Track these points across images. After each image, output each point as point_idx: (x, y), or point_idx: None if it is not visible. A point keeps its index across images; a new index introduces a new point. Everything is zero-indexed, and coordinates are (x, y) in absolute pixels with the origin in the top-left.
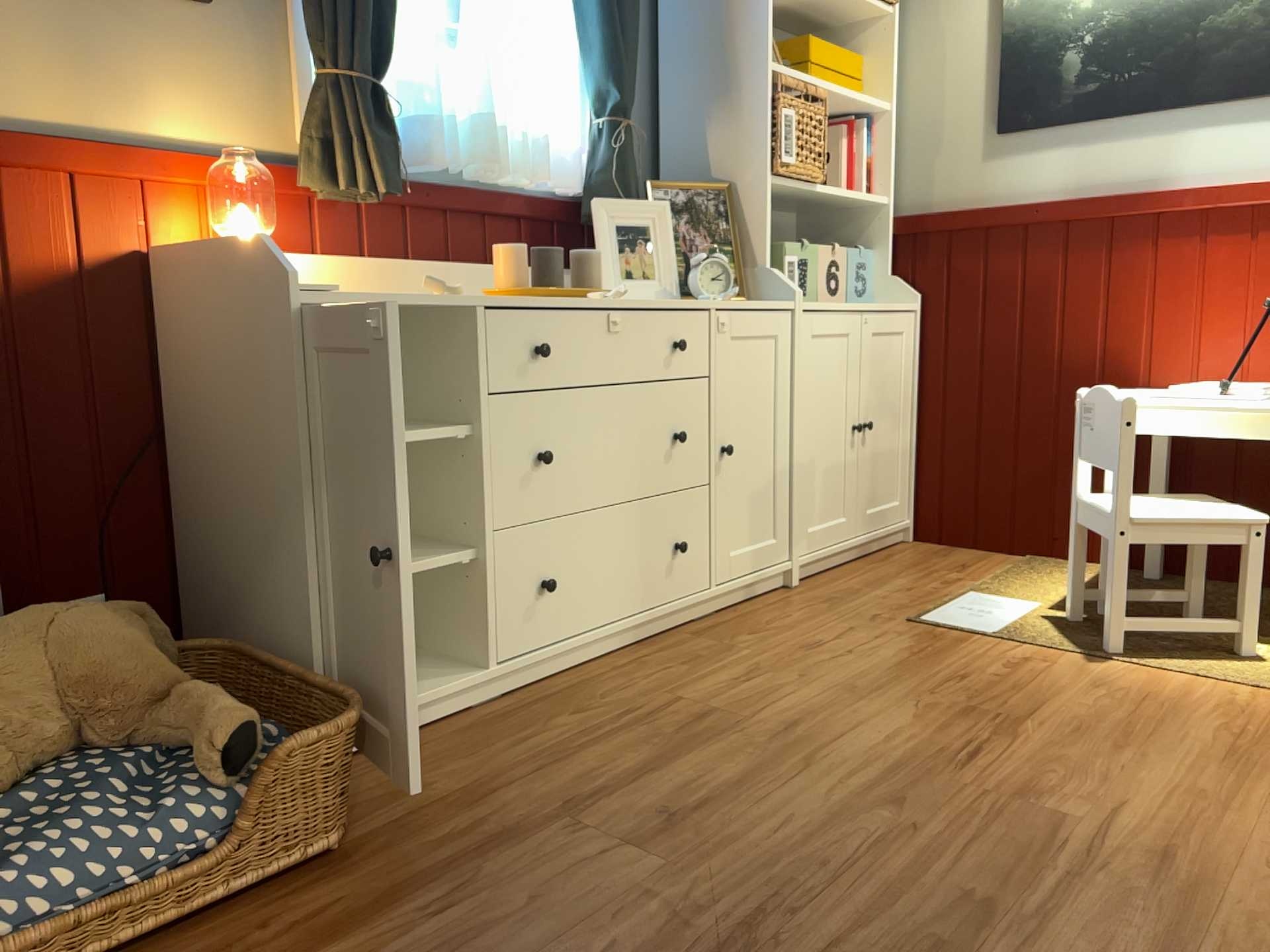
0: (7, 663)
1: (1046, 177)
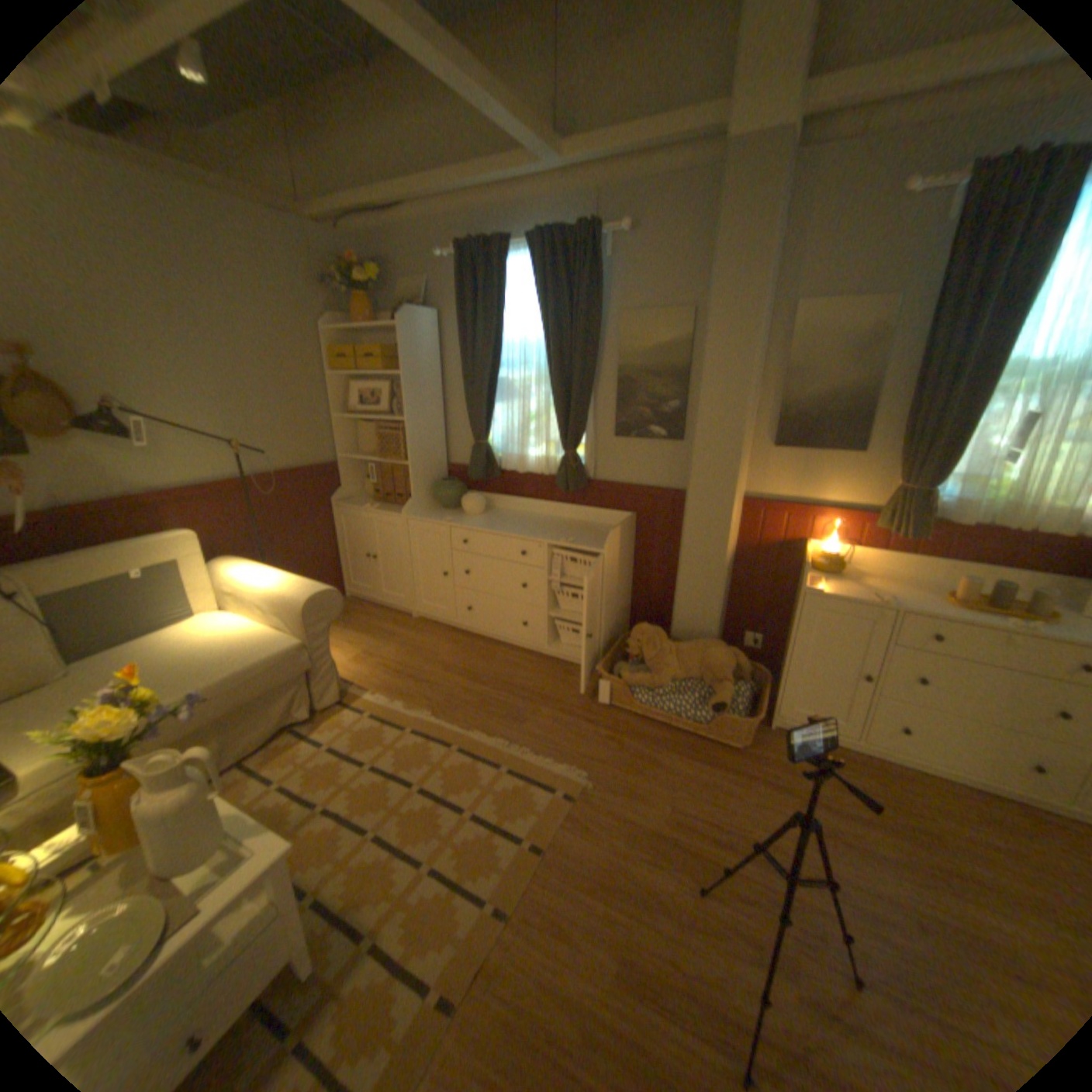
0: (696, 653)
1: None
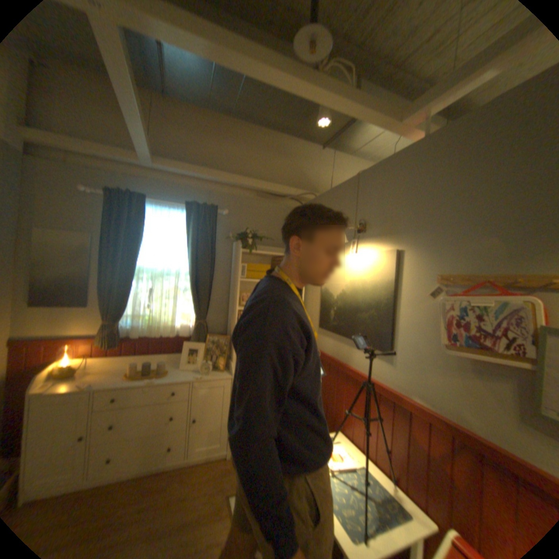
0: None
1: (328, 346)
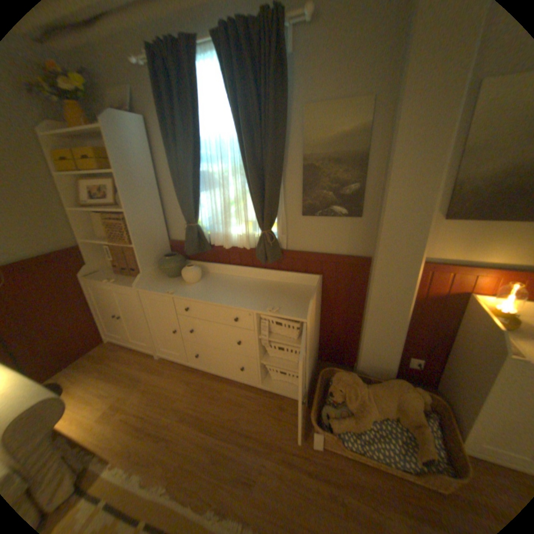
0: (391, 398)
1: None
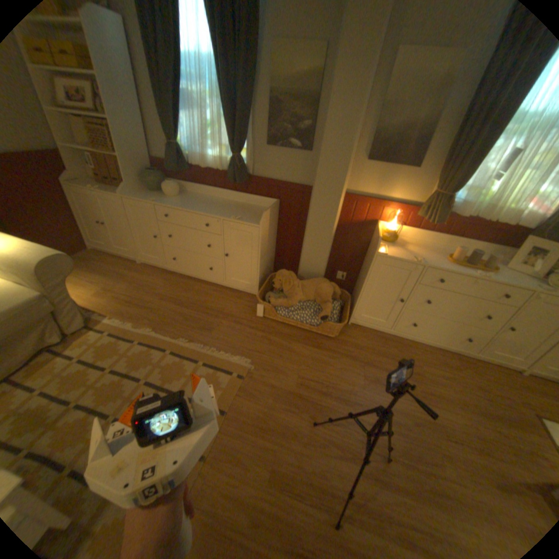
0: (312, 286)
1: None
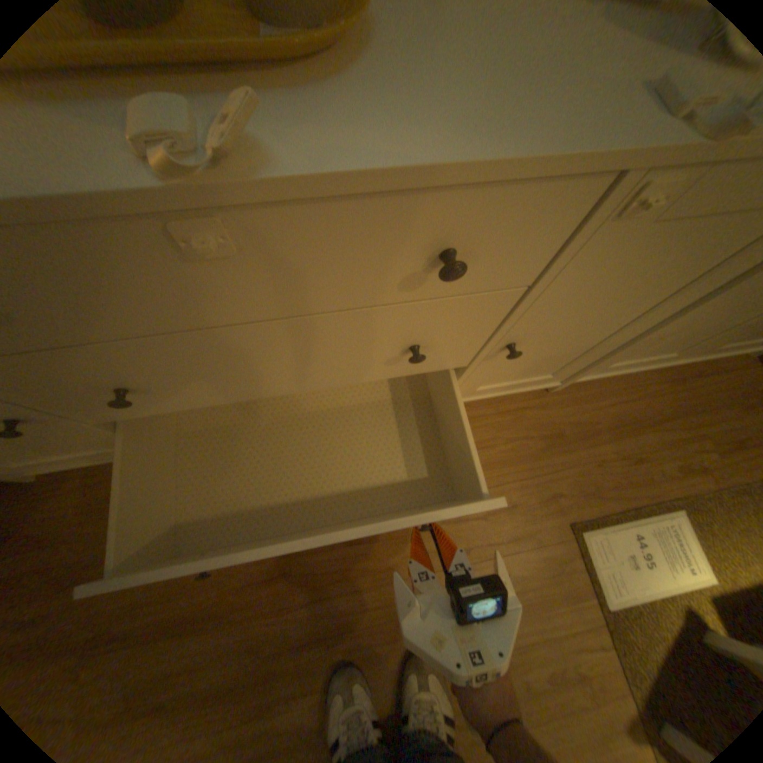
0: None
1: None
